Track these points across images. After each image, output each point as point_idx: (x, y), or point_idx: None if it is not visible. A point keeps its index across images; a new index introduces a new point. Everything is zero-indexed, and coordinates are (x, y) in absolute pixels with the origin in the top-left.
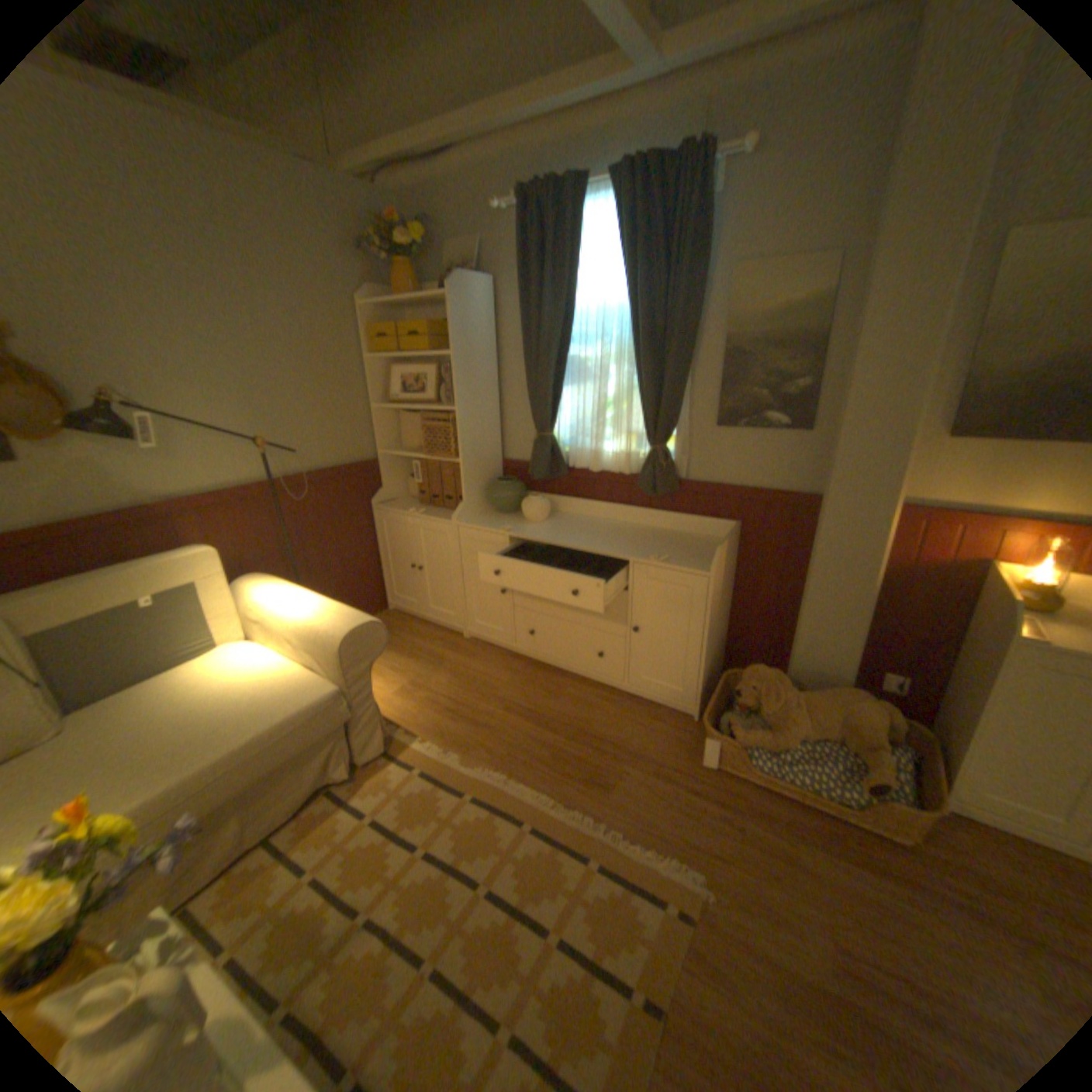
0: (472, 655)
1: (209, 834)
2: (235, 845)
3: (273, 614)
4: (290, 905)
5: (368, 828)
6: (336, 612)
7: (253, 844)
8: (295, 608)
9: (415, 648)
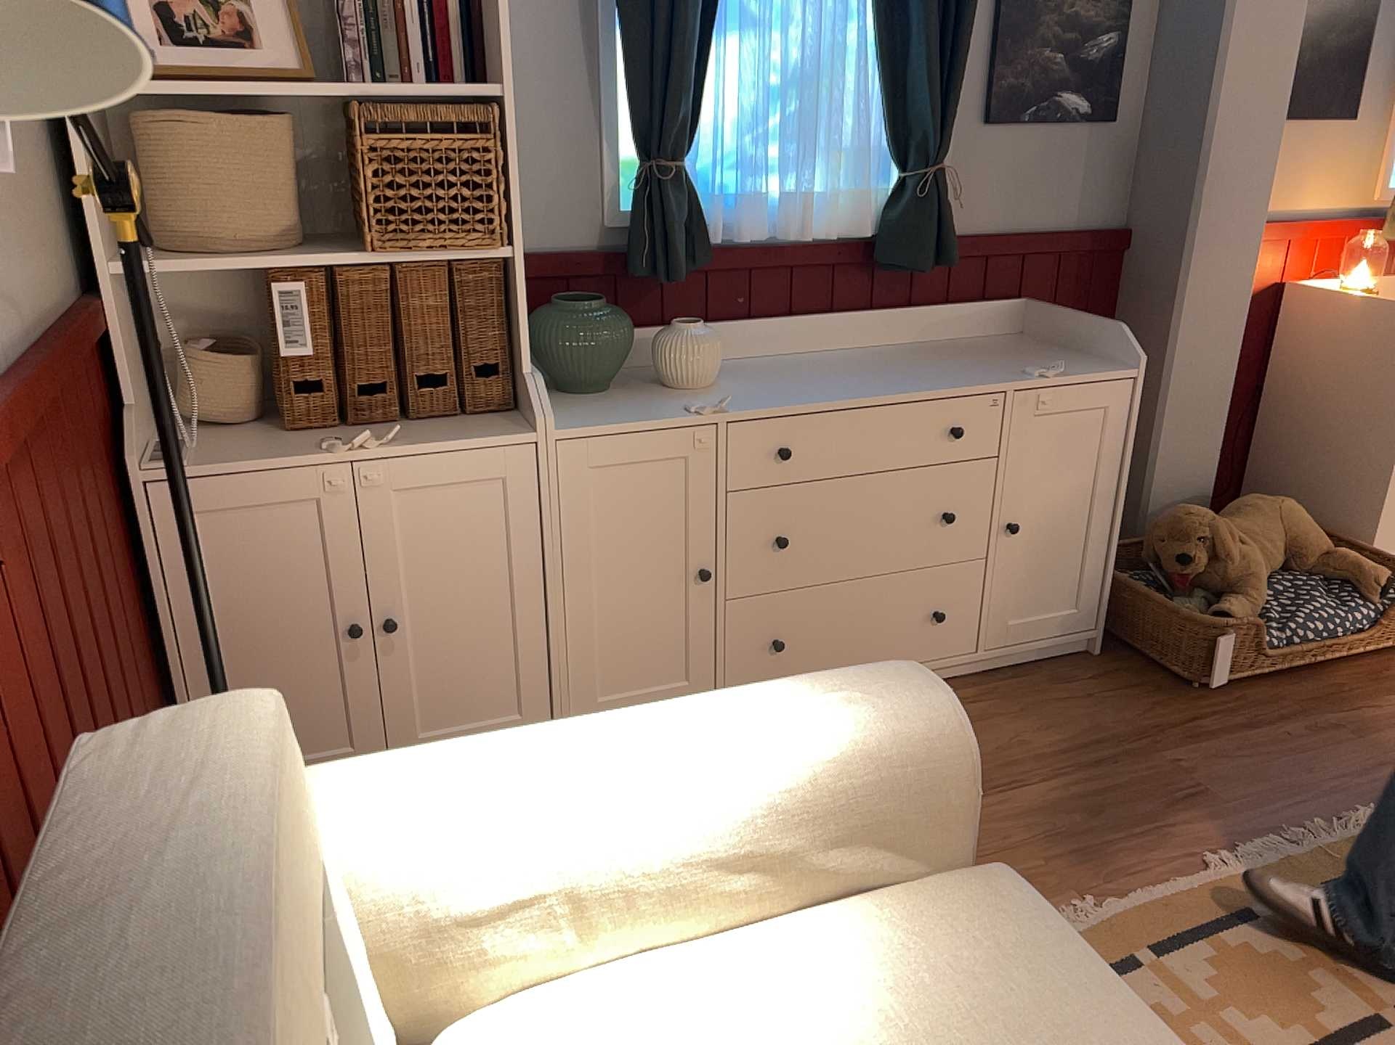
0: None
1: None
2: None
3: (598, 826)
4: None
5: None
6: (806, 695)
7: None
8: (670, 756)
9: None
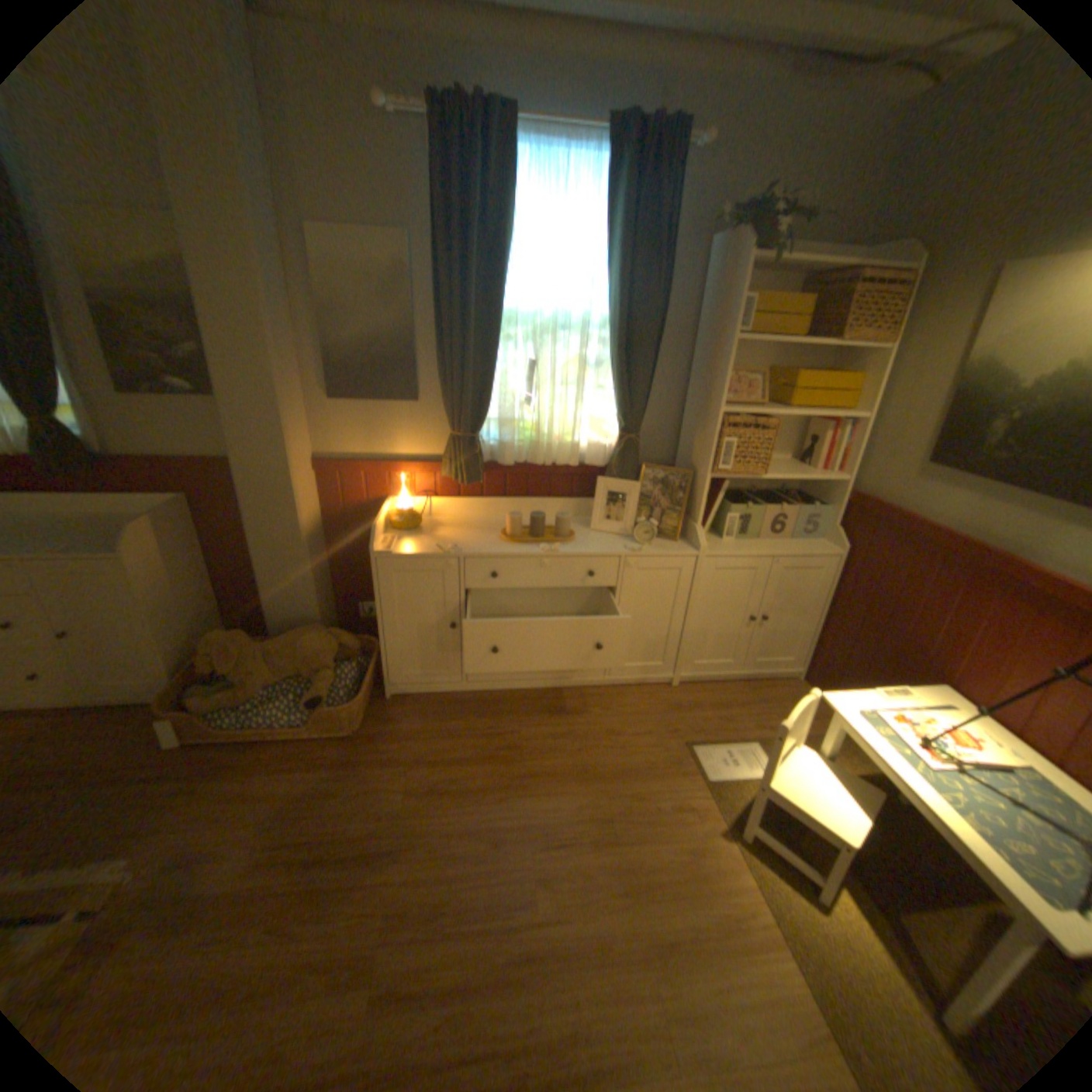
0: None
1: None
2: None
3: None
4: None
5: None
6: None
7: None
8: None
9: None
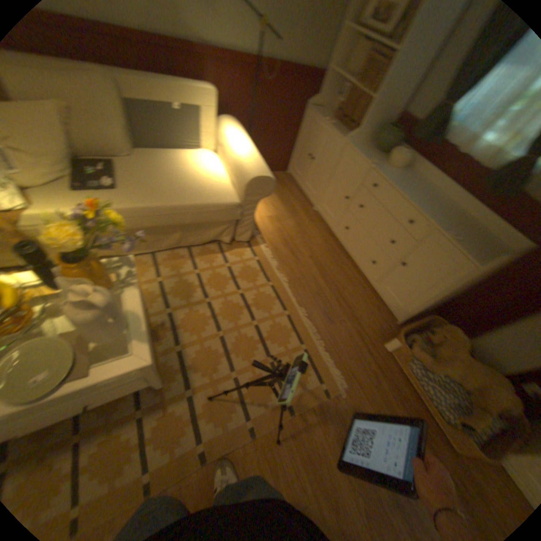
0: (312, 221)
1: (170, 233)
2: (178, 243)
3: (230, 146)
4: (188, 278)
5: (228, 269)
6: (257, 163)
7: (185, 246)
8: (240, 149)
9: (288, 201)
